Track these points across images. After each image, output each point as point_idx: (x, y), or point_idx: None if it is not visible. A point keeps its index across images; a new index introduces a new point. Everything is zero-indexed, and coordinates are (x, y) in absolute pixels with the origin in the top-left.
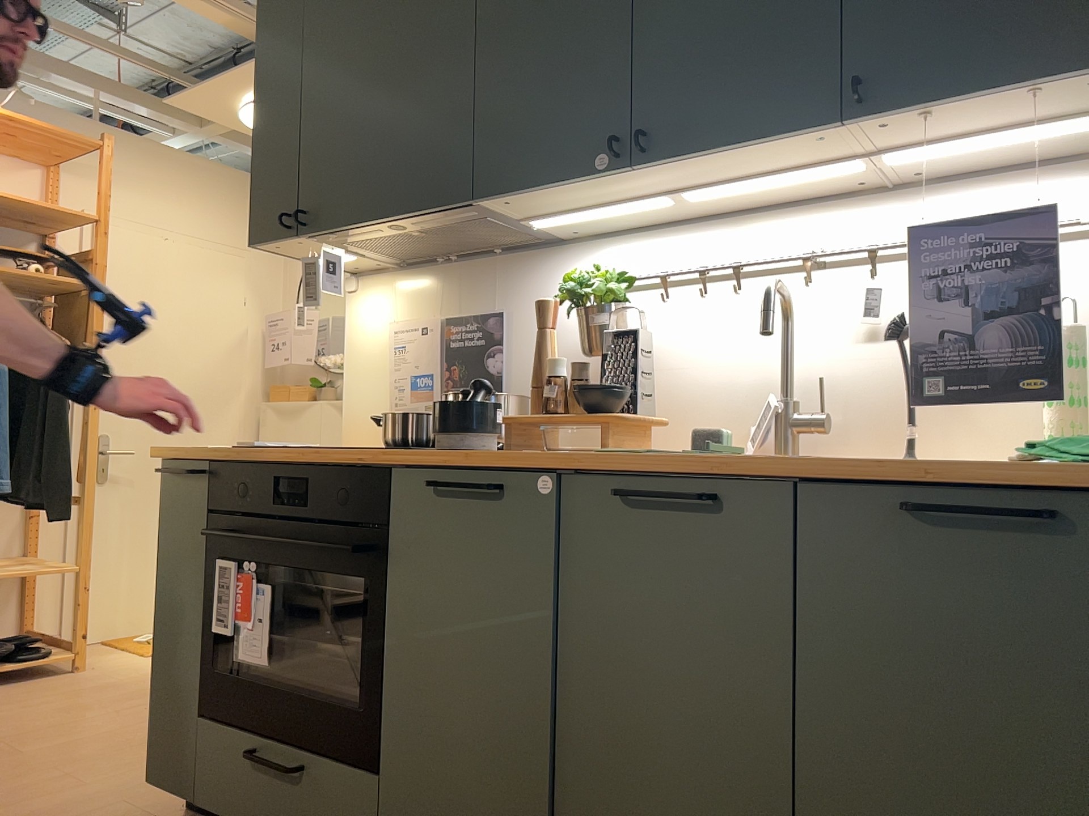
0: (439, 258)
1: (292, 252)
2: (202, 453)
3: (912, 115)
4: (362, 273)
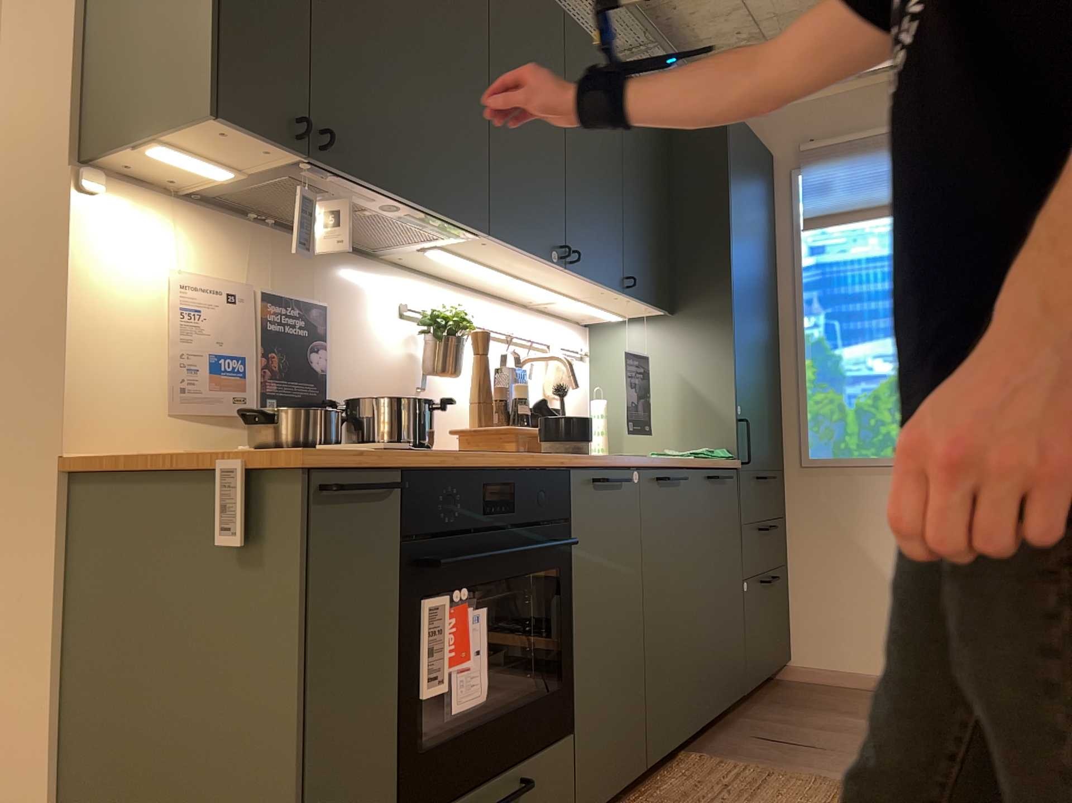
0: (257, 214)
1: (201, 139)
2: (404, 458)
3: (631, 298)
4: (103, 170)
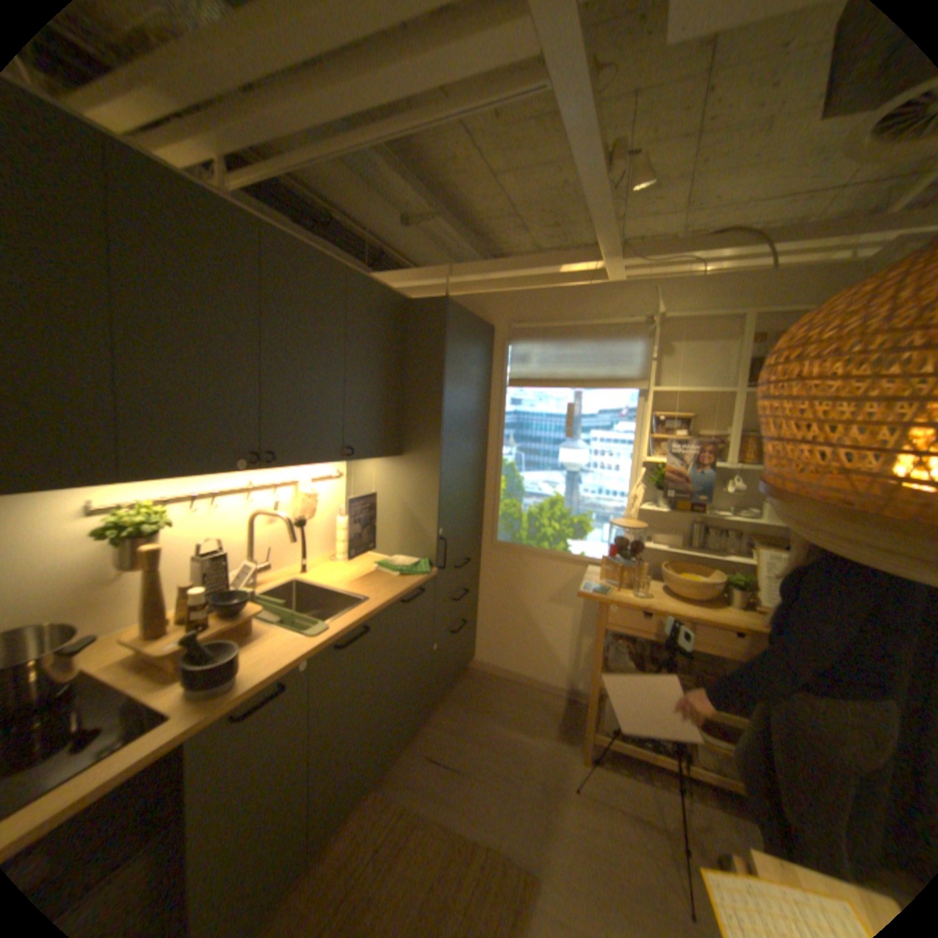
0: None
1: None
2: None
3: (355, 460)
4: None
